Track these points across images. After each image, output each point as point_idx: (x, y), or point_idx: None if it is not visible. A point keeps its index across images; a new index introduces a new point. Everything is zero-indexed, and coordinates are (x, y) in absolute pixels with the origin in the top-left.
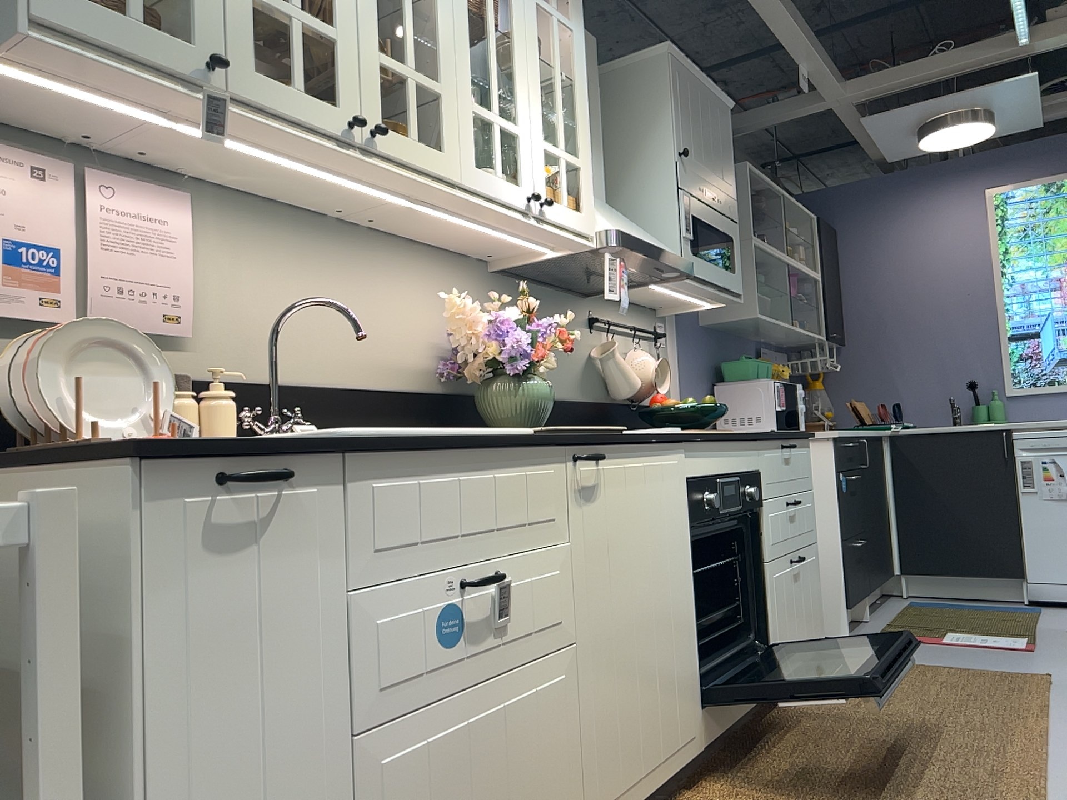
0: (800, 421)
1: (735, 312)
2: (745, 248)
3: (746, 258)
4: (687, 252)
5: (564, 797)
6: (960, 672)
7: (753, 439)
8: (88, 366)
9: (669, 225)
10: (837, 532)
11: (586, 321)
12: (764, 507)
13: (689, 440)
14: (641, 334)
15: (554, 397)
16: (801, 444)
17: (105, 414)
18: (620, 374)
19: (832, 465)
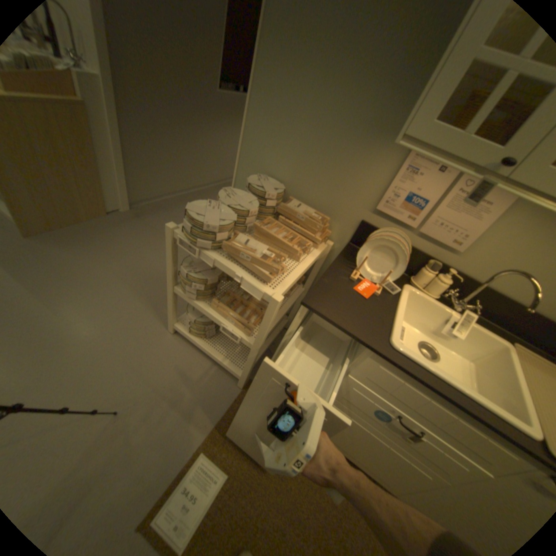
0: None
1: None
2: None
3: None
4: None
5: (398, 484)
6: None
7: None
8: (384, 252)
9: None
10: None
11: None
12: None
13: None
14: None
15: None
16: None
17: (376, 268)
18: None
19: None
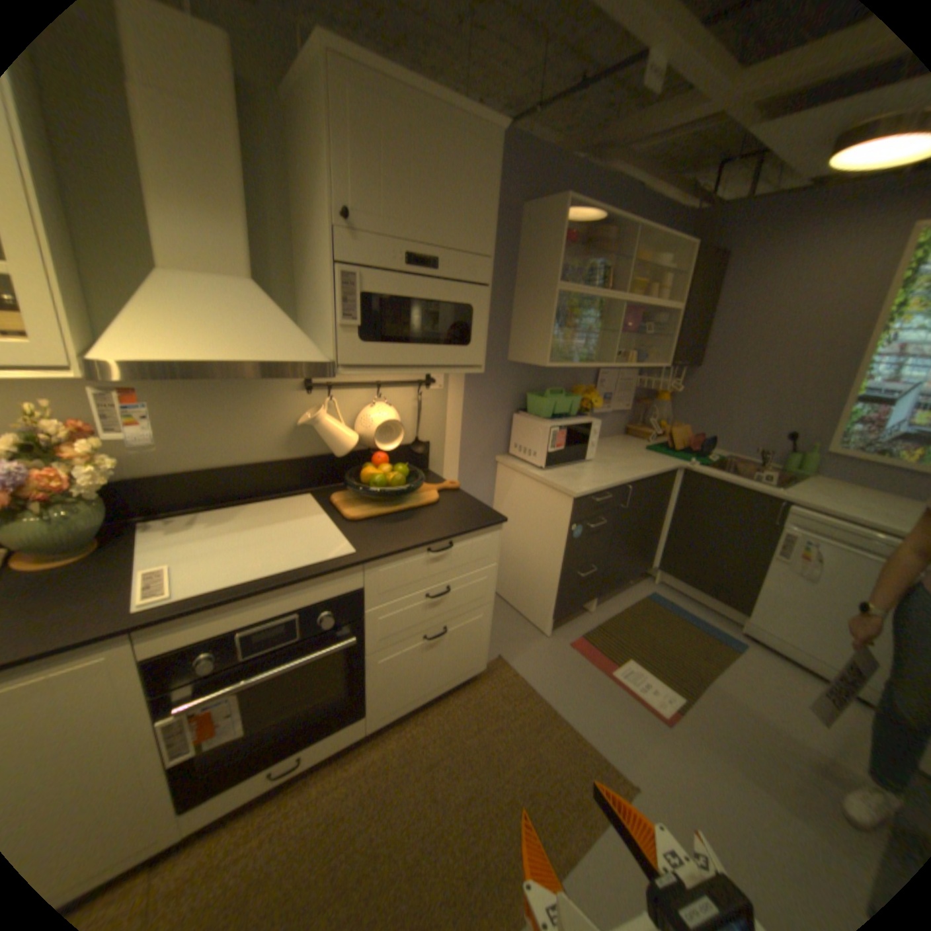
0: (584, 453)
1: (530, 356)
2: (548, 293)
3: (547, 304)
4: (343, 342)
5: None
6: (568, 745)
7: (333, 572)
8: None
9: (327, 308)
10: (558, 567)
11: (293, 386)
12: (365, 615)
13: (129, 632)
14: (397, 384)
15: (232, 465)
16: (474, 534)
17: None
18: (327, 437)
19: (567, 516)
